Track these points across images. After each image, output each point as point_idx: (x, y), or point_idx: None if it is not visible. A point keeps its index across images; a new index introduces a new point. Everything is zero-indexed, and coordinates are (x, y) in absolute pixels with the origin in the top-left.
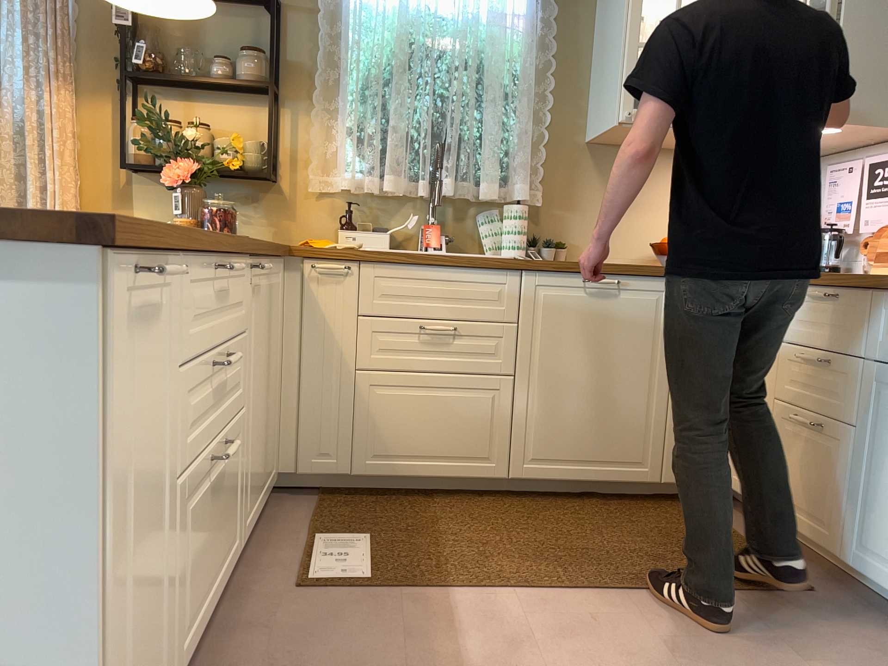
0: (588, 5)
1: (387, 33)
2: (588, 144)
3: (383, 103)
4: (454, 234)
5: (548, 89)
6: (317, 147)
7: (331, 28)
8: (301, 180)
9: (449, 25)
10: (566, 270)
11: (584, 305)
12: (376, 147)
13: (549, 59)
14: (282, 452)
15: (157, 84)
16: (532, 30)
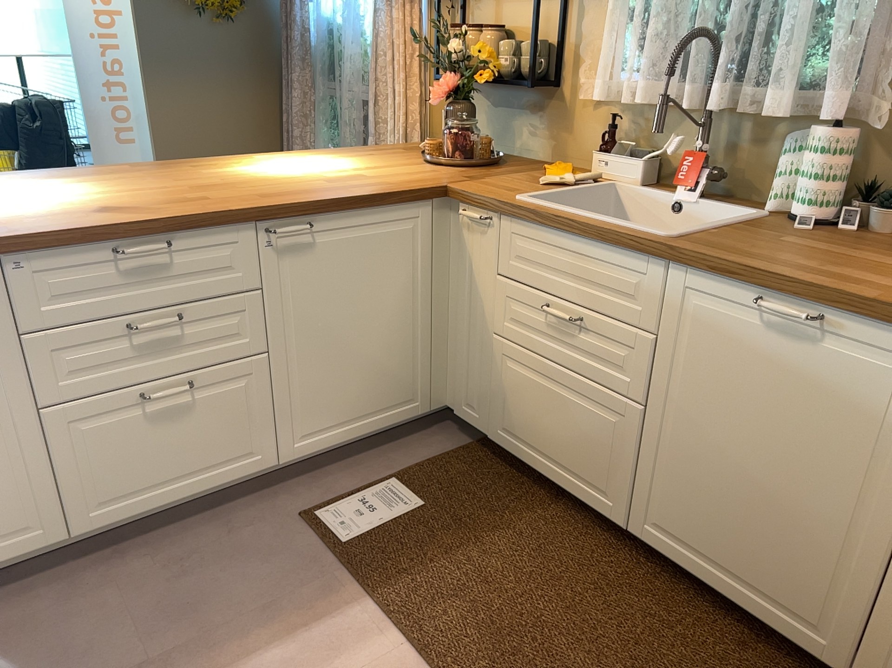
0: None
1: None
2: None
3: None
4: (745, 167)
5: None
6: (592, 42)
7: None
8: (578, 86)
9: None
10: (725, 276)
11: (752, 339)
12: (638, 41)
13: None
14: (448, 388)
15: None
16: None
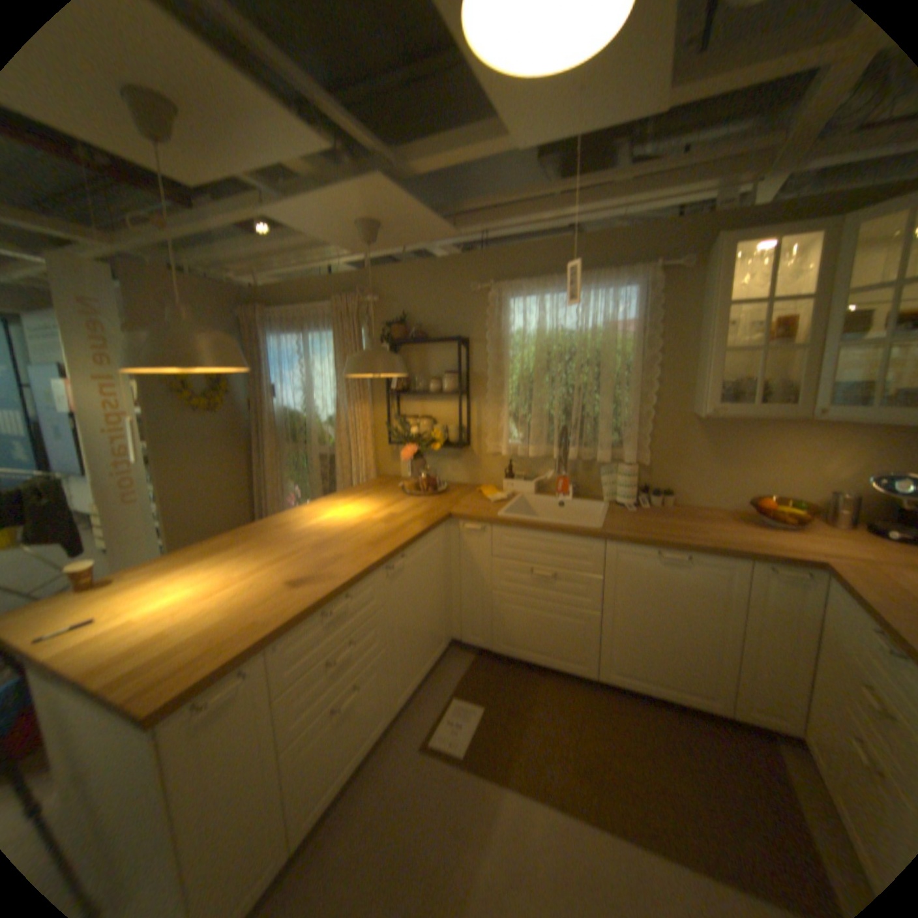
0: (695, 301)
1: (532, 348)
2: (695, 414)
3: (530, 396)
4: (583, 481)
5: (654, 377)
6: (490, 426)
7: (496, 350)
8: (482, 446)
9: (575, 337)
10: (641, 545)
11: (658, 571)
12: (523, 427)
13: (657, 352)
14: (454, 629)
15: (405, 395)
16: (639, 334)
